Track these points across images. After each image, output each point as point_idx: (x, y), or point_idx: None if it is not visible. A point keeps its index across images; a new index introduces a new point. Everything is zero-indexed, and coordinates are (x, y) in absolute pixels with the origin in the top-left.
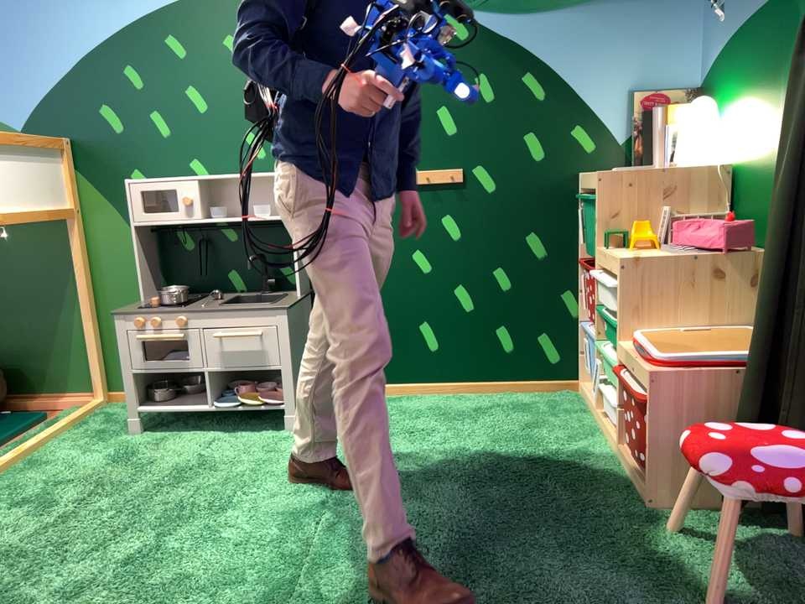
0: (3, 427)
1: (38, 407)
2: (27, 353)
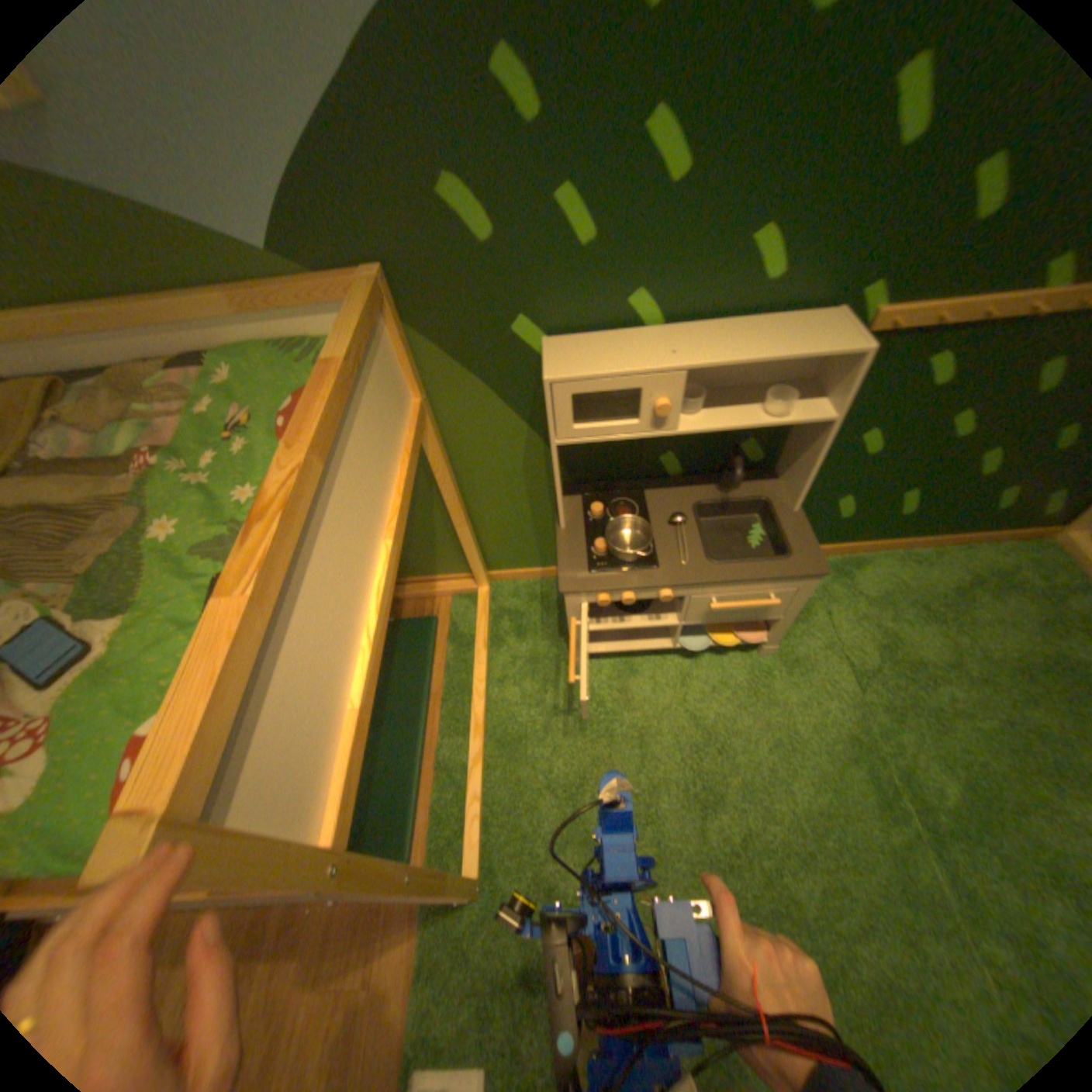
0: (415, 653)
1: (418, 595)
2: None
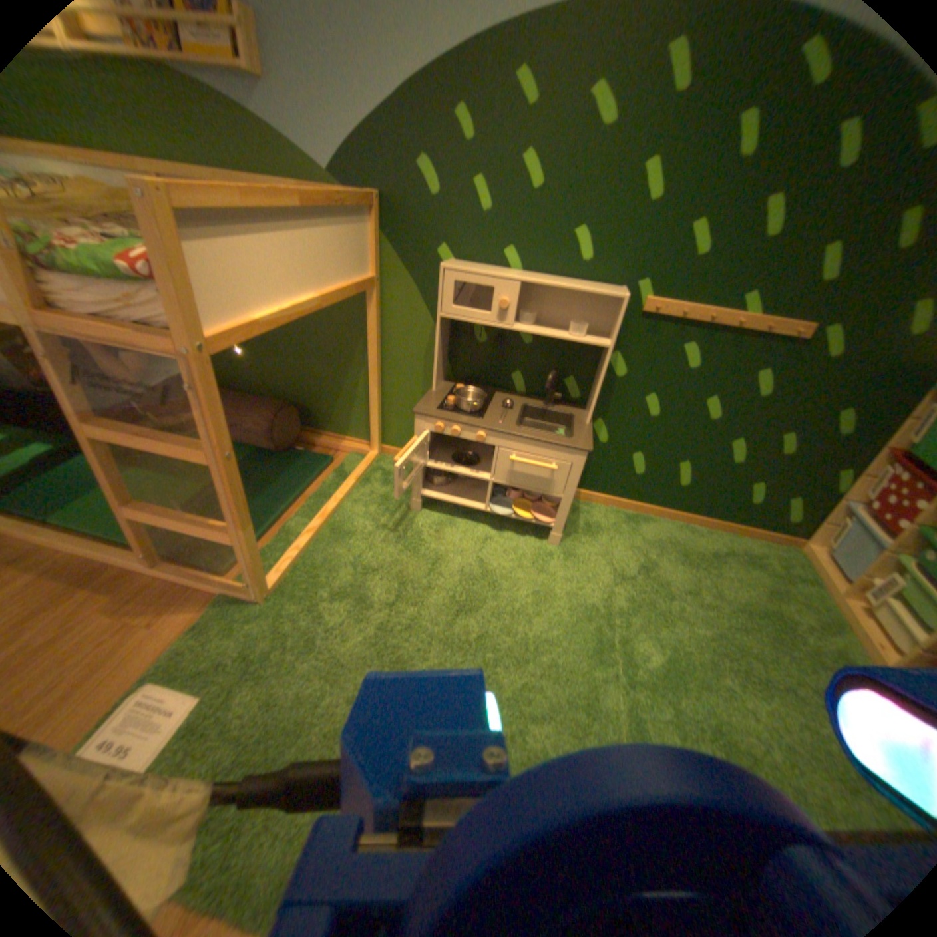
0: (305, 468)
1: (327, 443)
2: (319, 396)
